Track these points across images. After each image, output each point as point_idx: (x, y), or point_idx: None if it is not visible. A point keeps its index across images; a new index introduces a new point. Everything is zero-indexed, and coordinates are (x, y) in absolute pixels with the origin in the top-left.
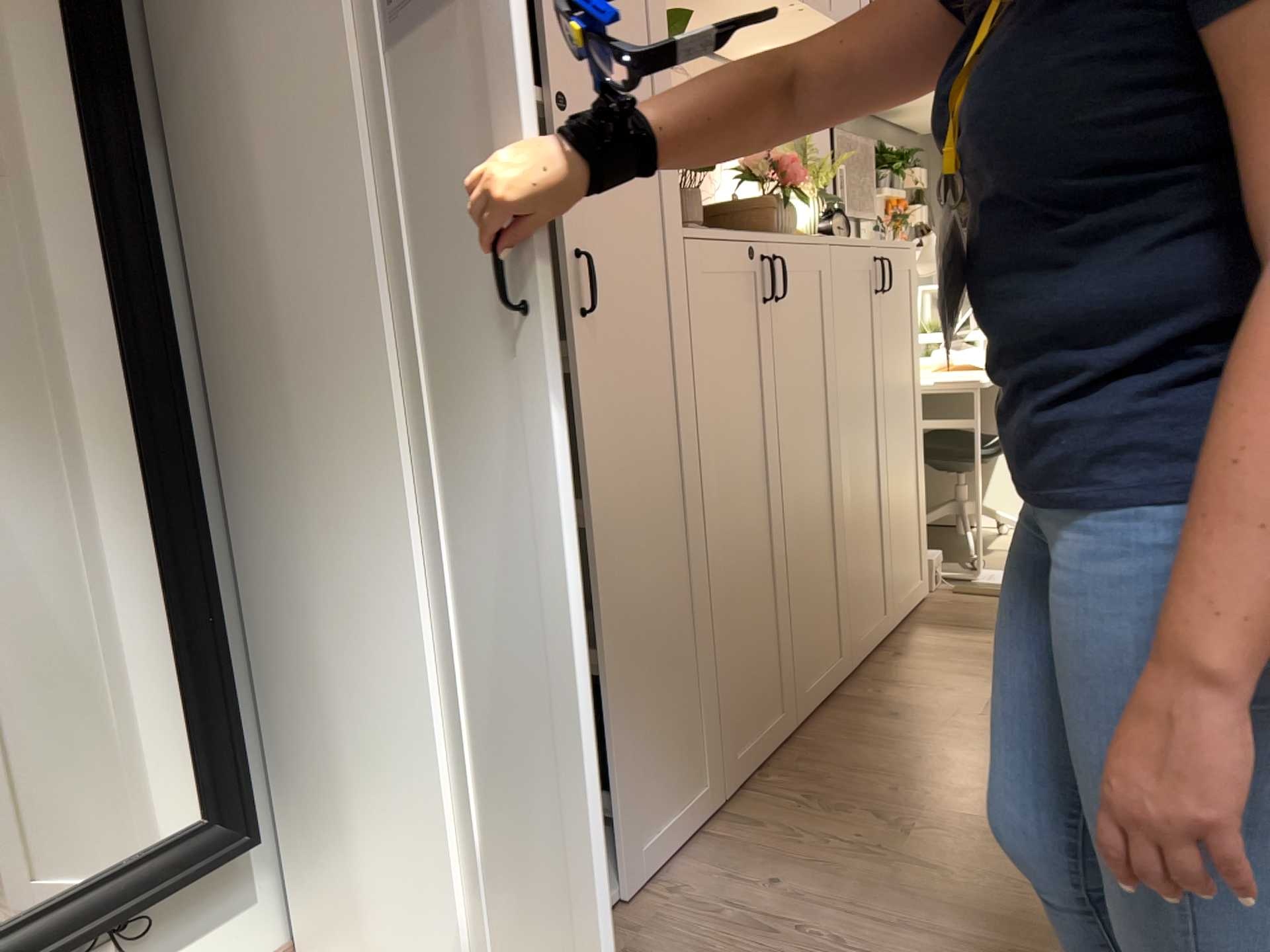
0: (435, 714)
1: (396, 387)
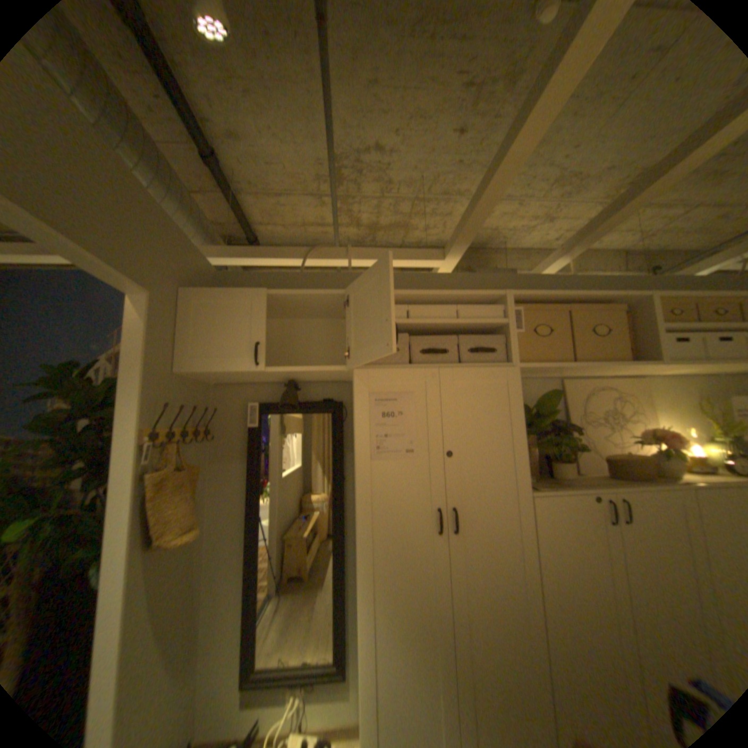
0: (360, 679)
1: (357, 559)
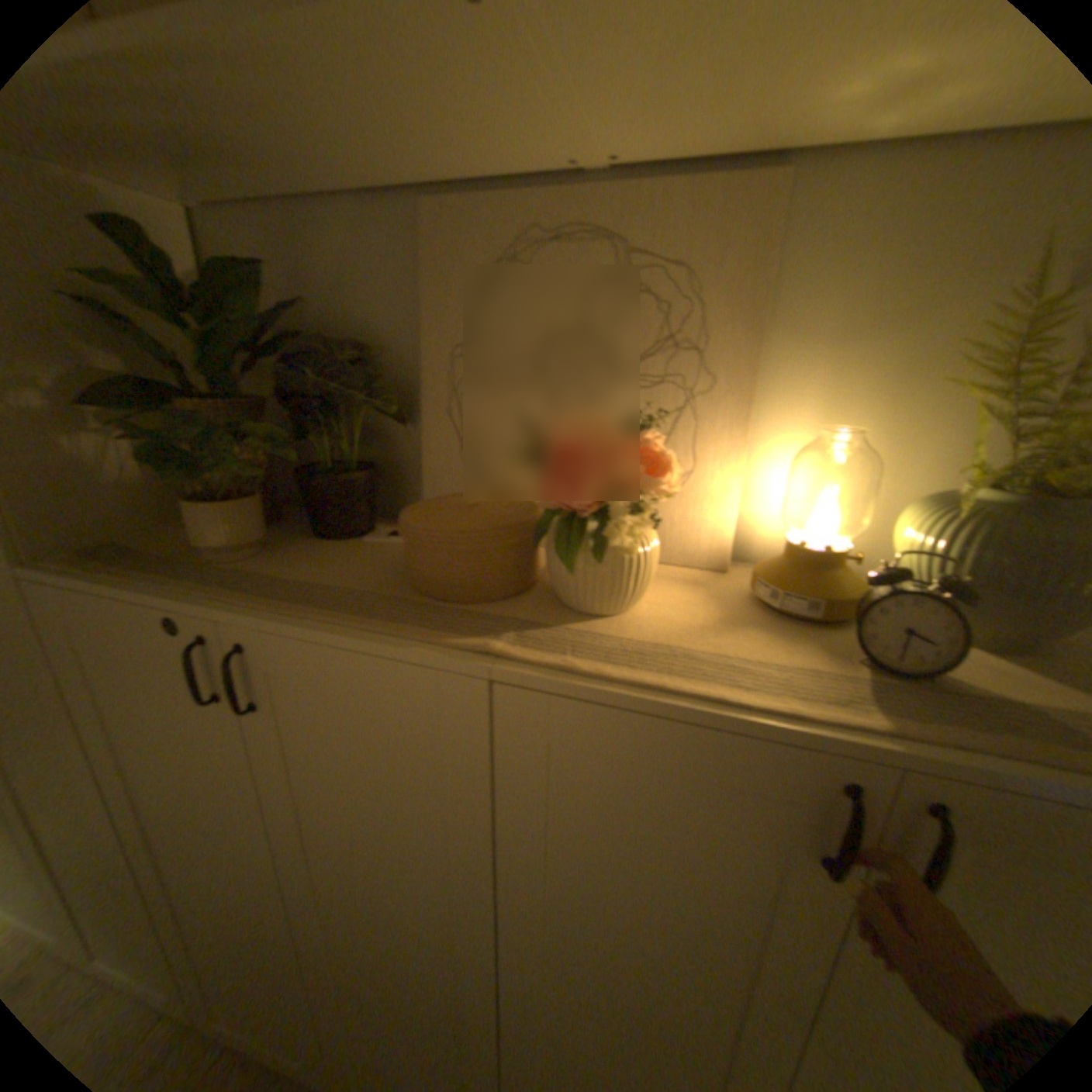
0: None
1: None
